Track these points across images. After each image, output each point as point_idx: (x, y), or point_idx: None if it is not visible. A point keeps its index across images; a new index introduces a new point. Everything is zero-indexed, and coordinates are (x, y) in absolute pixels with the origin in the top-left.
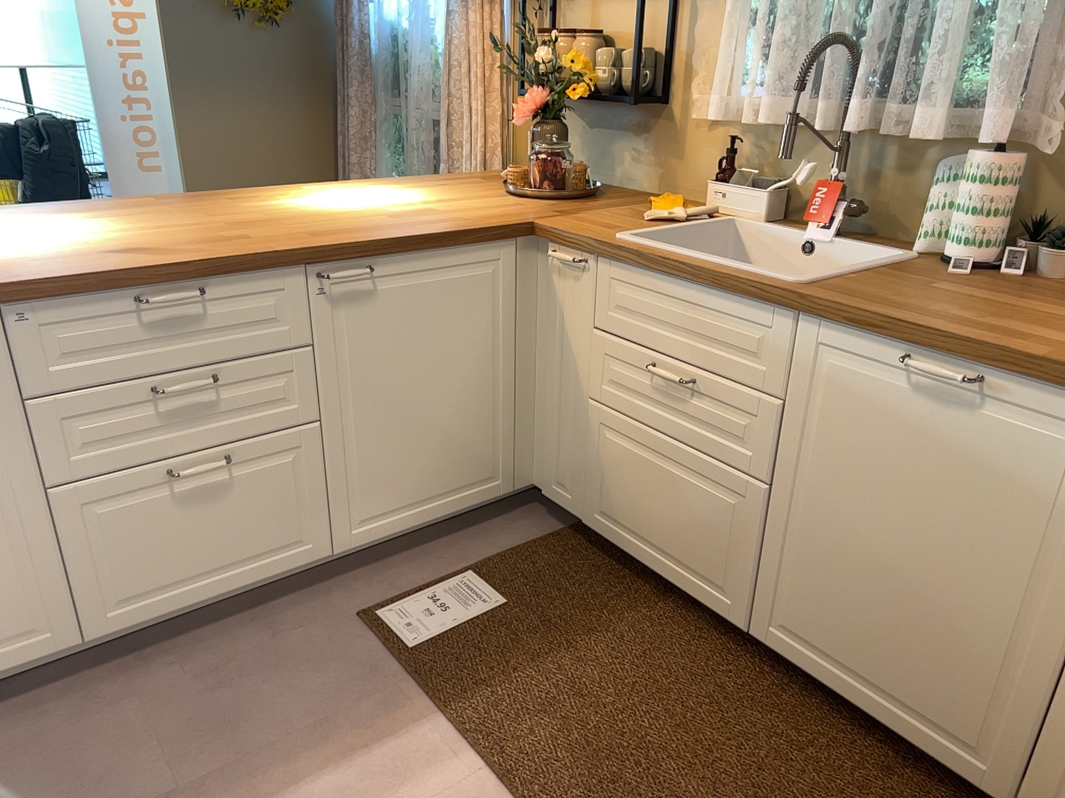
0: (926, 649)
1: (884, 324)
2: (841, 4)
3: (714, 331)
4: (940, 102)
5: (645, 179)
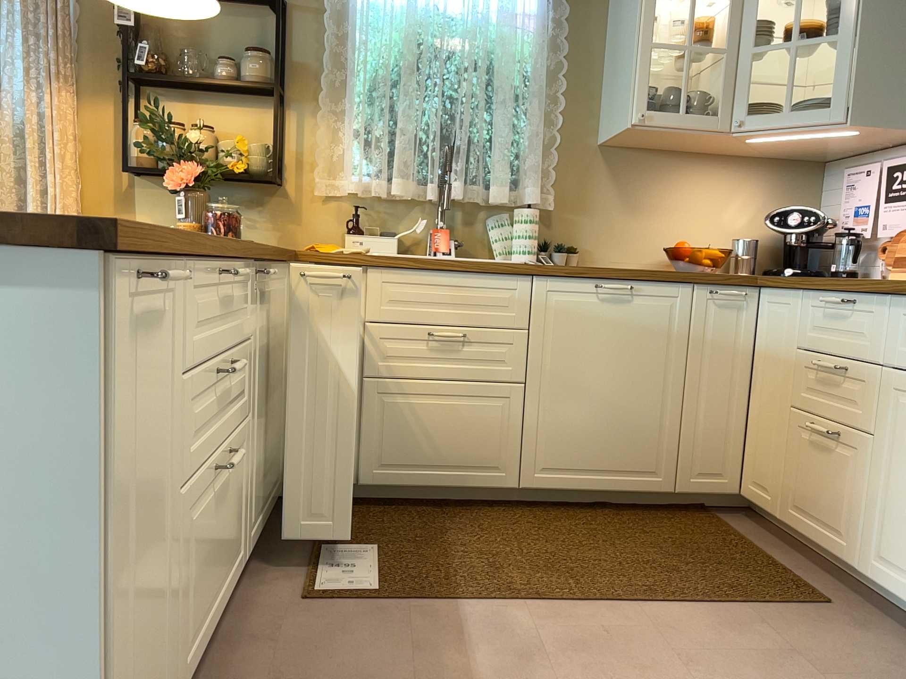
0: (626, 432)
1: (587, 270)
2: (435, 128)
3: (476, 299)
4: (506, 181)
5: (265, 240)
